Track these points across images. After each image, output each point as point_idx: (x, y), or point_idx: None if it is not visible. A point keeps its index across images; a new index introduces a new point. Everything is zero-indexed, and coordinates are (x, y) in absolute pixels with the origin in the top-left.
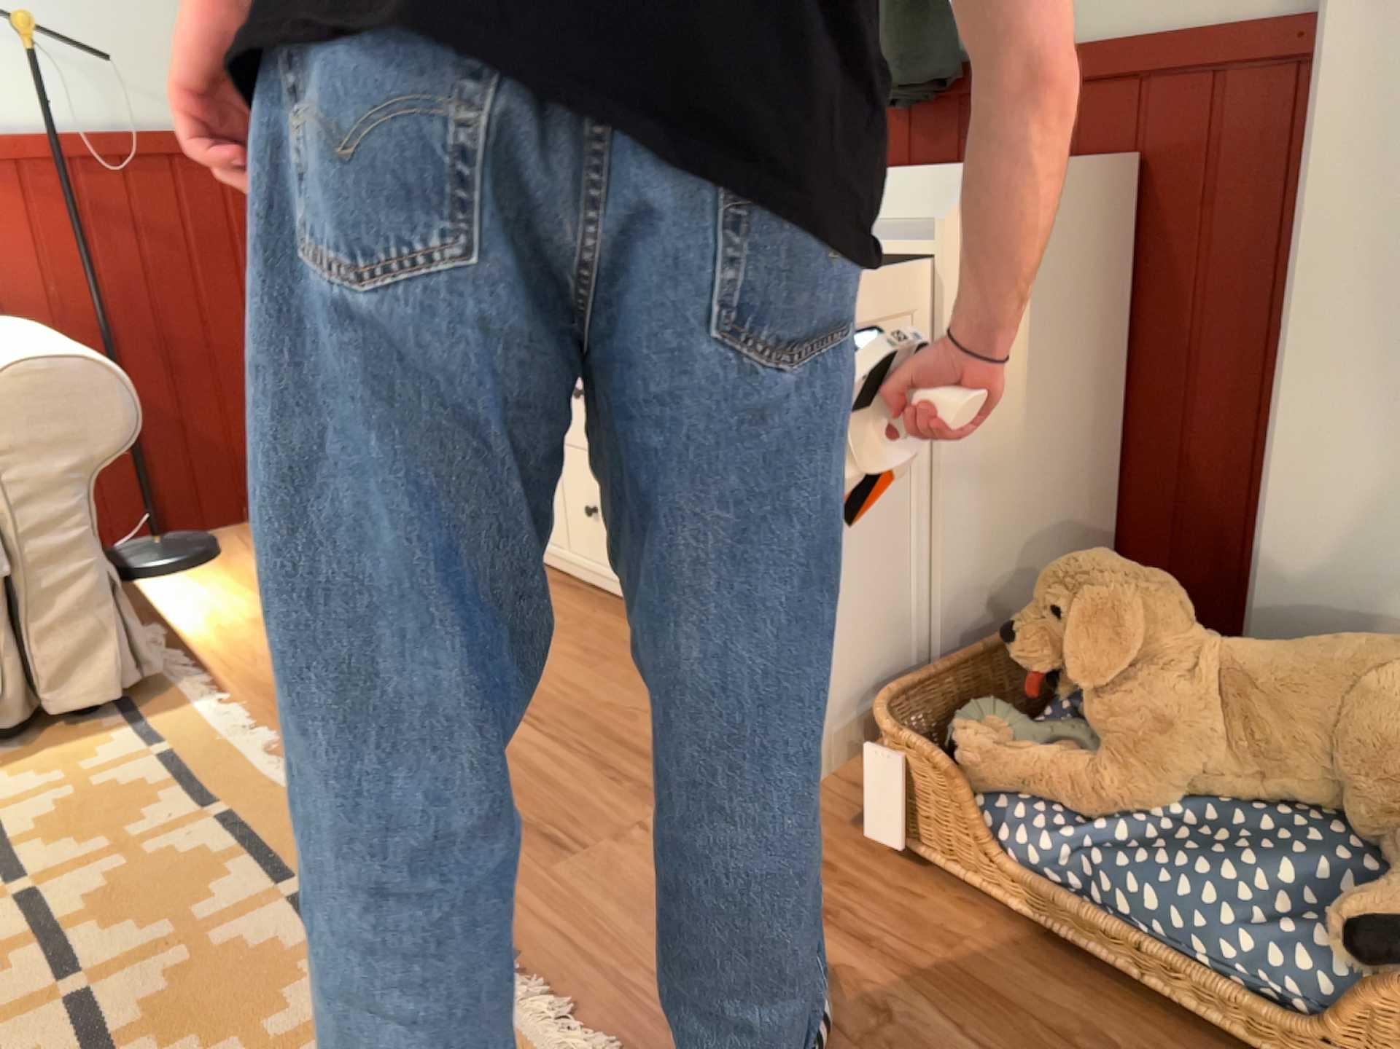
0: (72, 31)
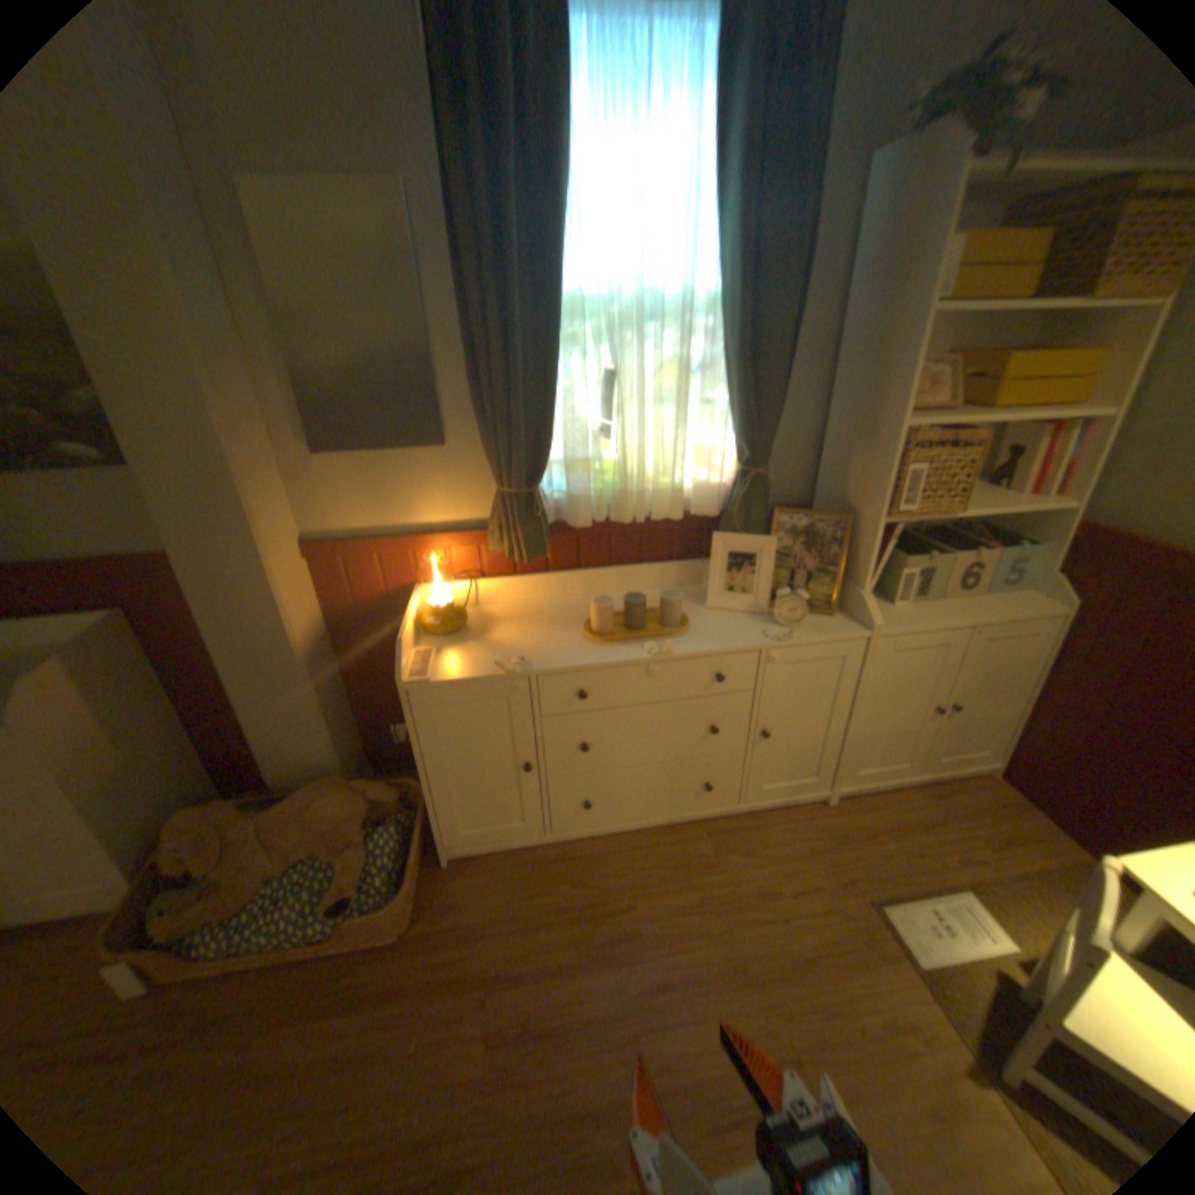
0: None
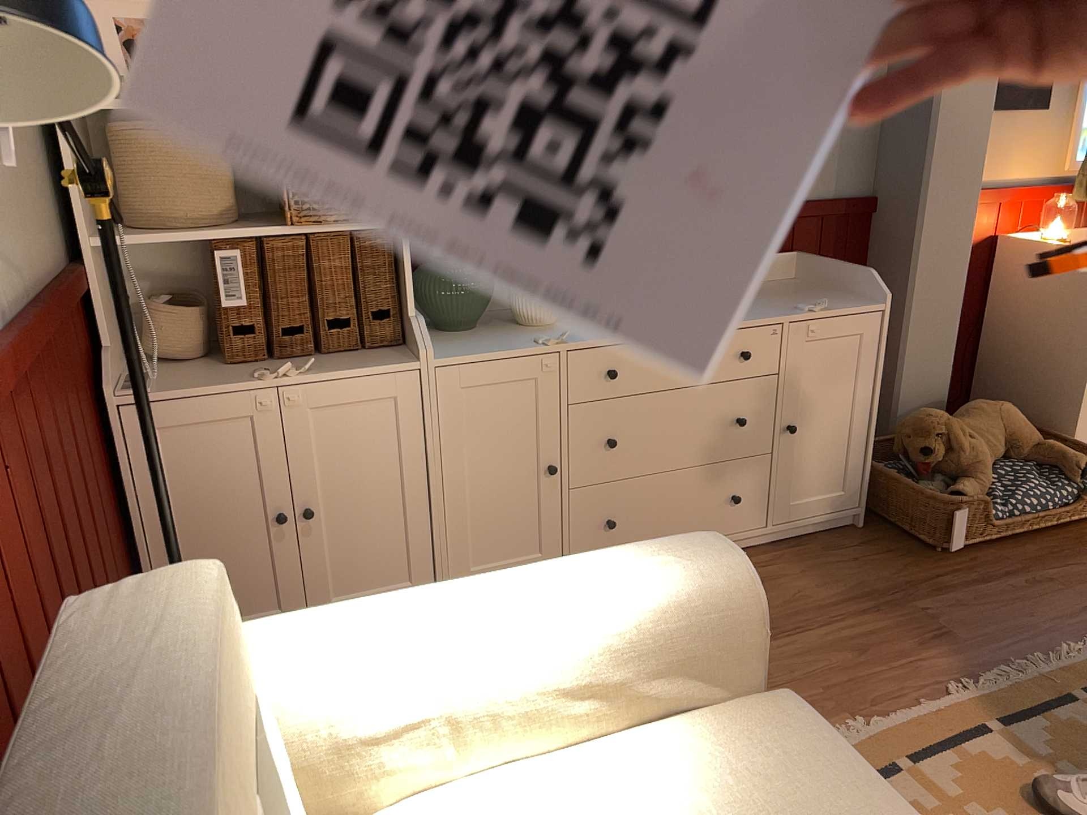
0: None
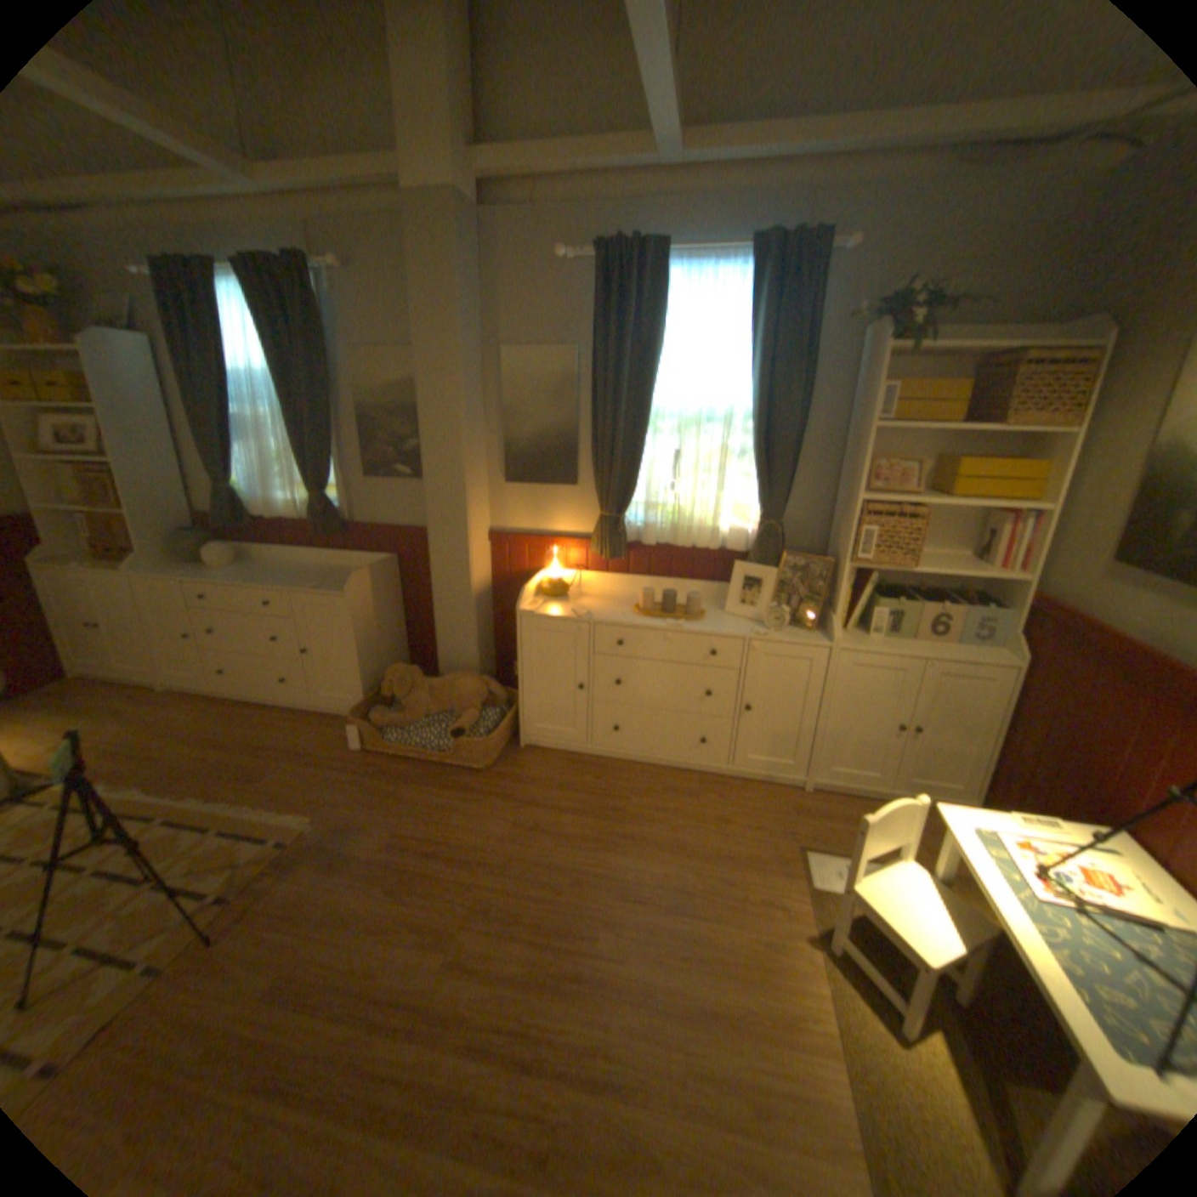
0: None
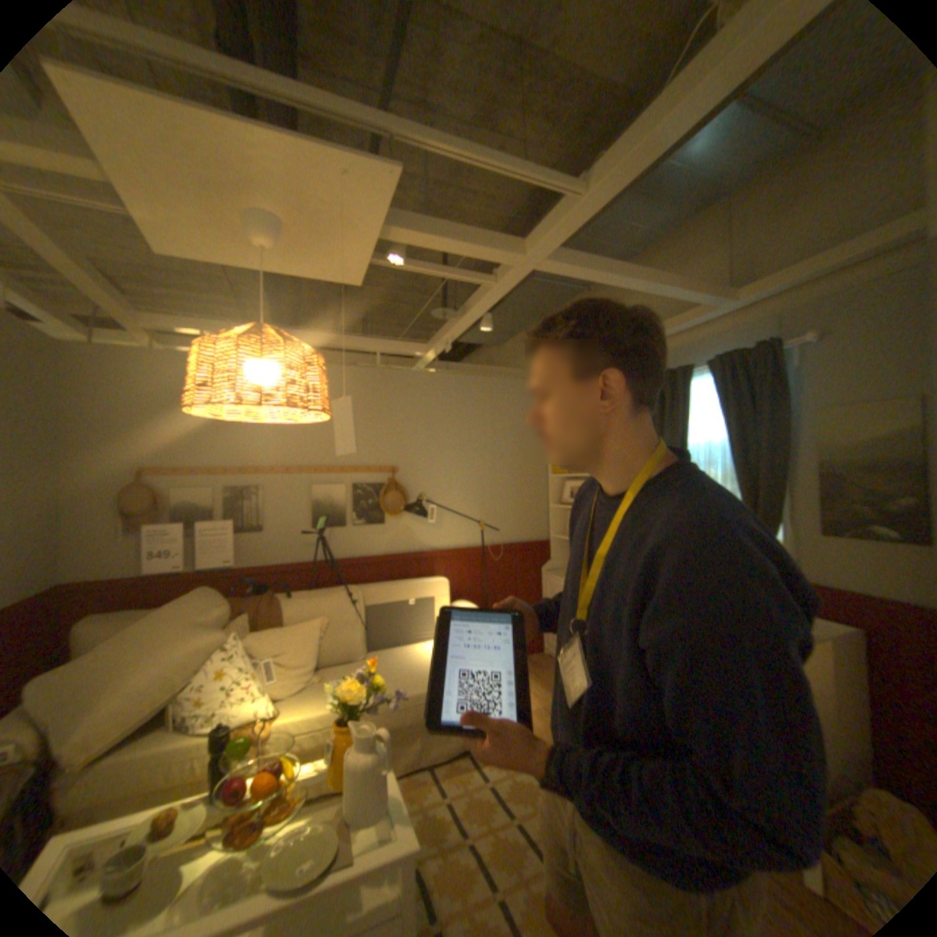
0: (486, 517)
